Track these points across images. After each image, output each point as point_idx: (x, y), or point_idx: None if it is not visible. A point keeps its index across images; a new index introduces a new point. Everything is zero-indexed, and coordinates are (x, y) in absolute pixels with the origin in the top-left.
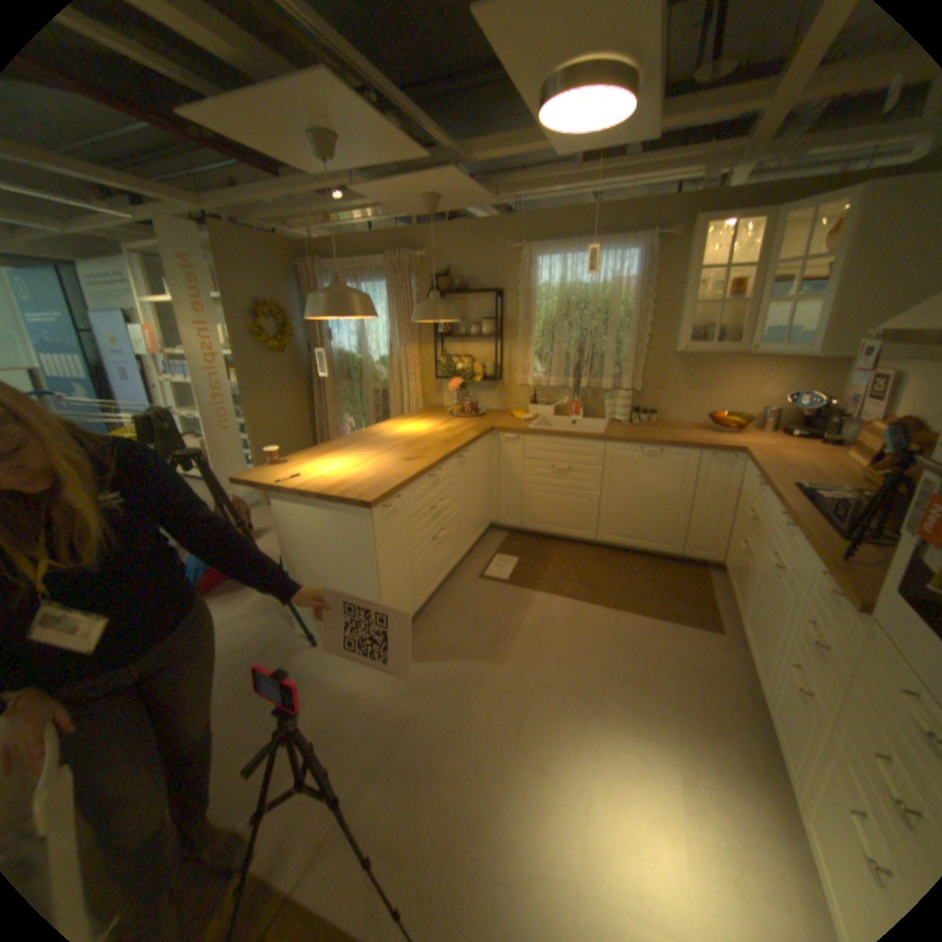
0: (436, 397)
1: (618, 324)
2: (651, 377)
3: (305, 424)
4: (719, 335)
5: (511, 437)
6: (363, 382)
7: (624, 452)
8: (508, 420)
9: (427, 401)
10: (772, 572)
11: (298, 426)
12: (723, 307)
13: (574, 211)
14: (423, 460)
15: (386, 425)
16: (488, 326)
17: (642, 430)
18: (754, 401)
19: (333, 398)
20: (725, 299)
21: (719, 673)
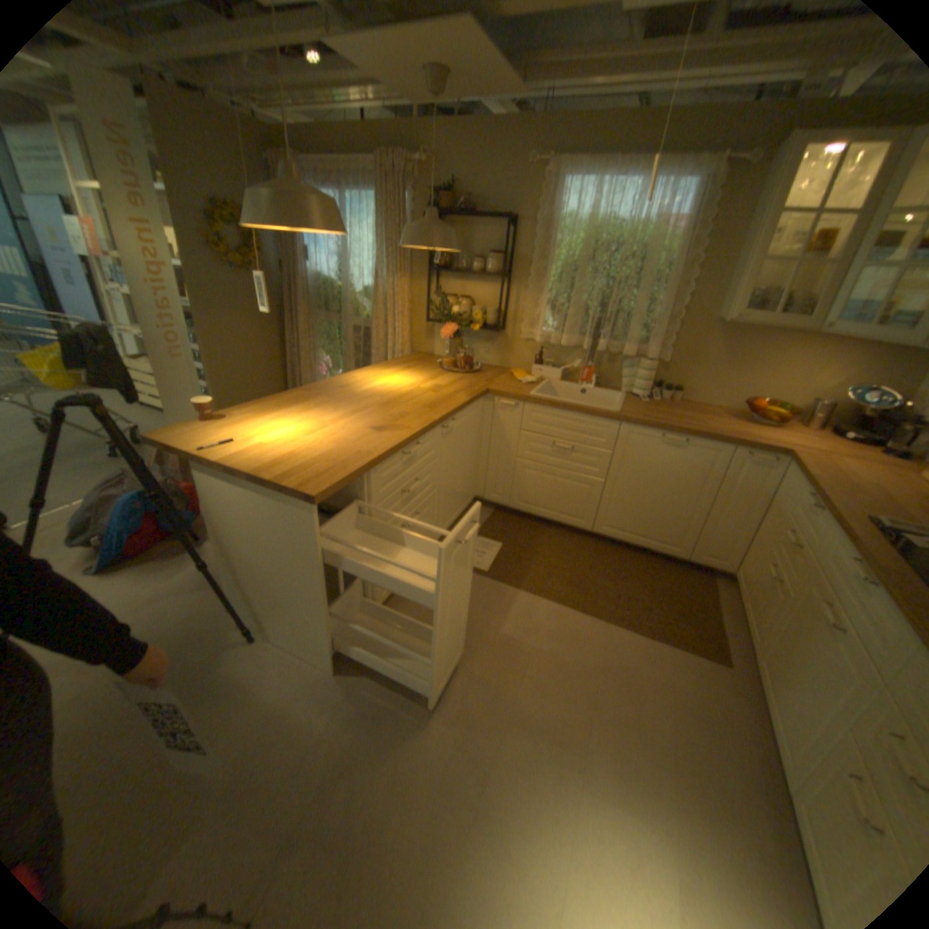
0: (426, 343)
1: (655, 276)
2: (684, 347)
3: (274, 359)
4: (785, 304)
5: (509, 404)
6: (341, 316)
7: (641, 437)
8: (507, 382)
9: (415, 347)
10: (821, 626)
11: (266, 360)
12: (792, 267)
13: (622, 116)
14: (397, 432)
15: (361, 375)
16: (495, 262)
17: (665, 412)
18: (803, 390)
19: (307, 331)
20: (796, 257)
21: (725, 723)
